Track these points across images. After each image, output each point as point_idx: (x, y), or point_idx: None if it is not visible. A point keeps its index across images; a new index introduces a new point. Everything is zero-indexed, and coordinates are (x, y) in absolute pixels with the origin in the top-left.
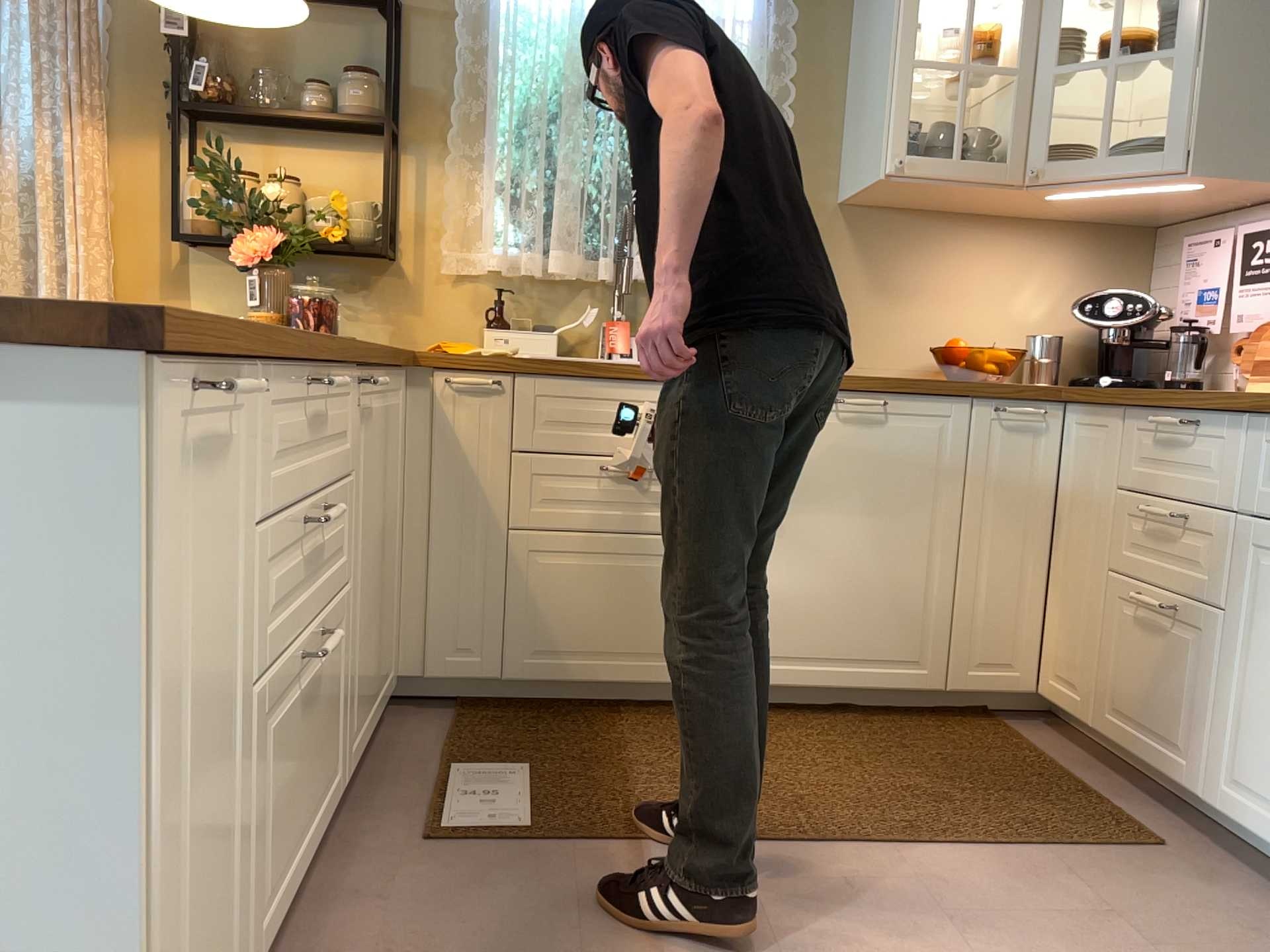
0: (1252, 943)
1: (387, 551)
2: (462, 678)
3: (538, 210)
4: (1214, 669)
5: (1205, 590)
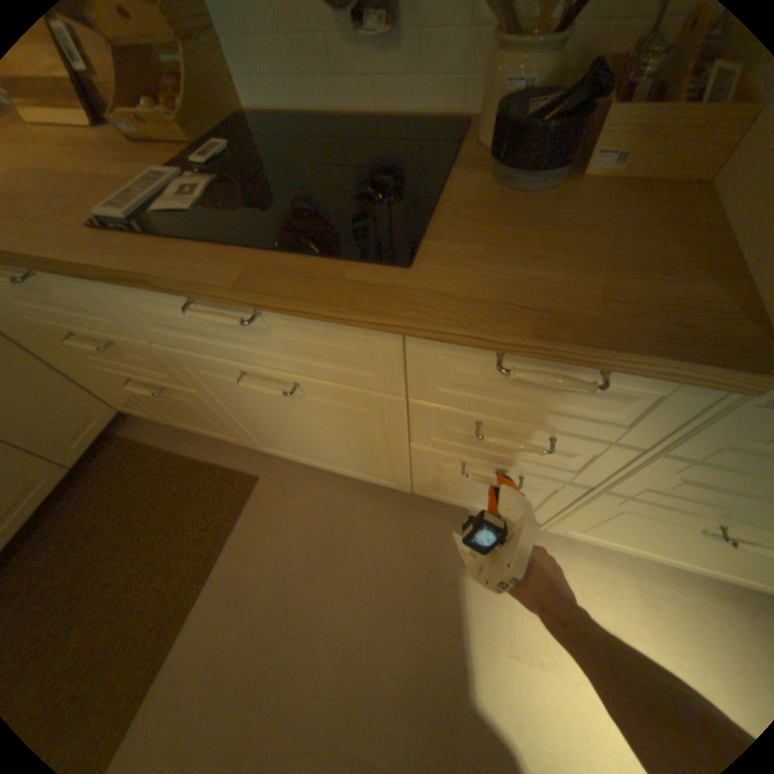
0: (328, 517)
1: None
2: None
3: None
4: (215, 412)
5: (172, 380)
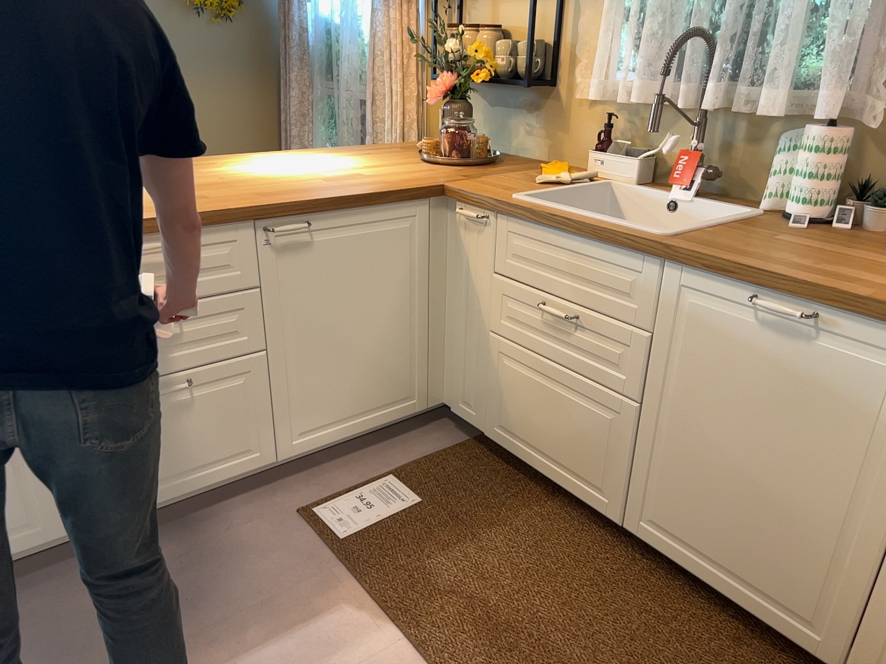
0: None
1: (387, 326)
2: (467, 421)
3: (634, 40)
4: None
5: None
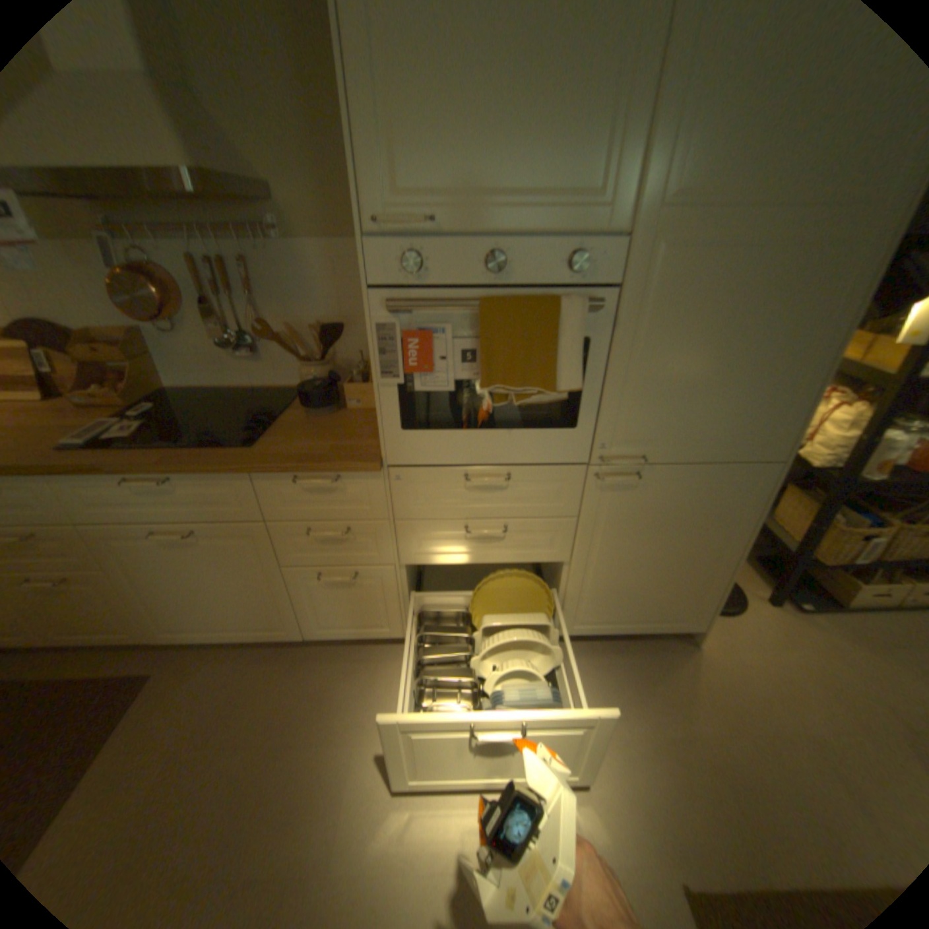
0: (223, 690)
1: None
2: None
3: None
4: (113, 595)
5: (78, 564)
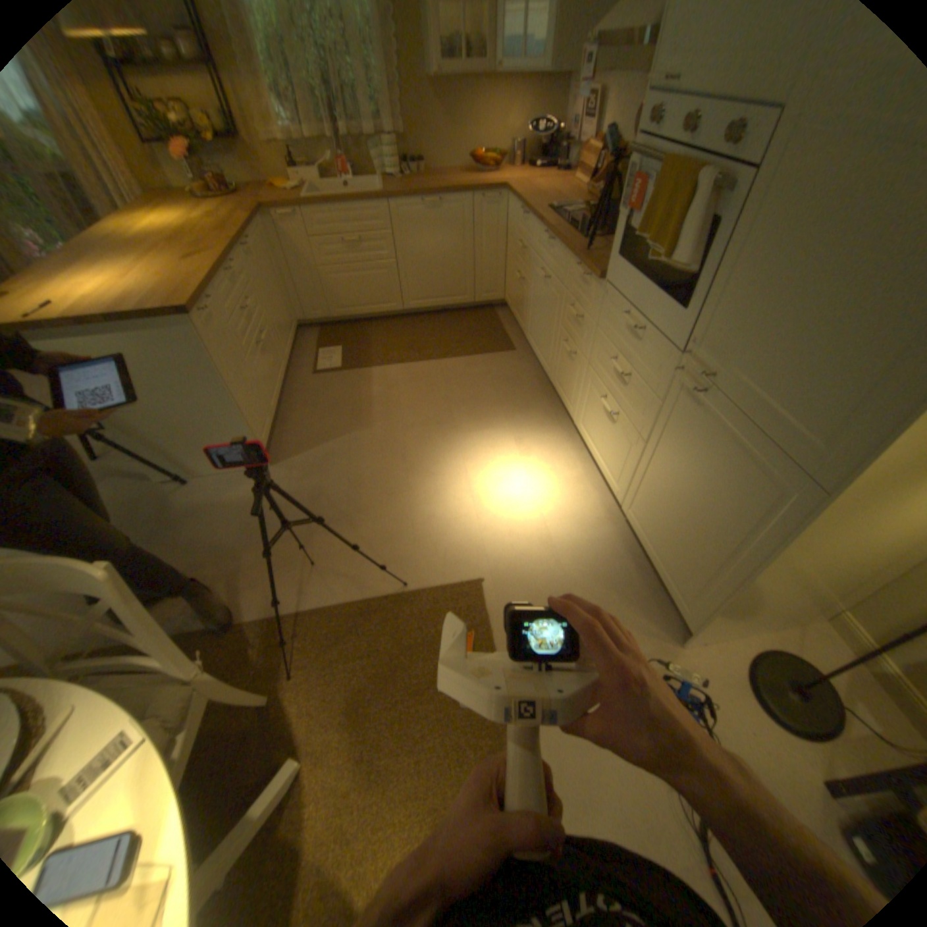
0: (517, 375)
1: (276, 286)
2: (317, 319)
3: (289, 104)
4: (526, 300)
5: (526, 275)
